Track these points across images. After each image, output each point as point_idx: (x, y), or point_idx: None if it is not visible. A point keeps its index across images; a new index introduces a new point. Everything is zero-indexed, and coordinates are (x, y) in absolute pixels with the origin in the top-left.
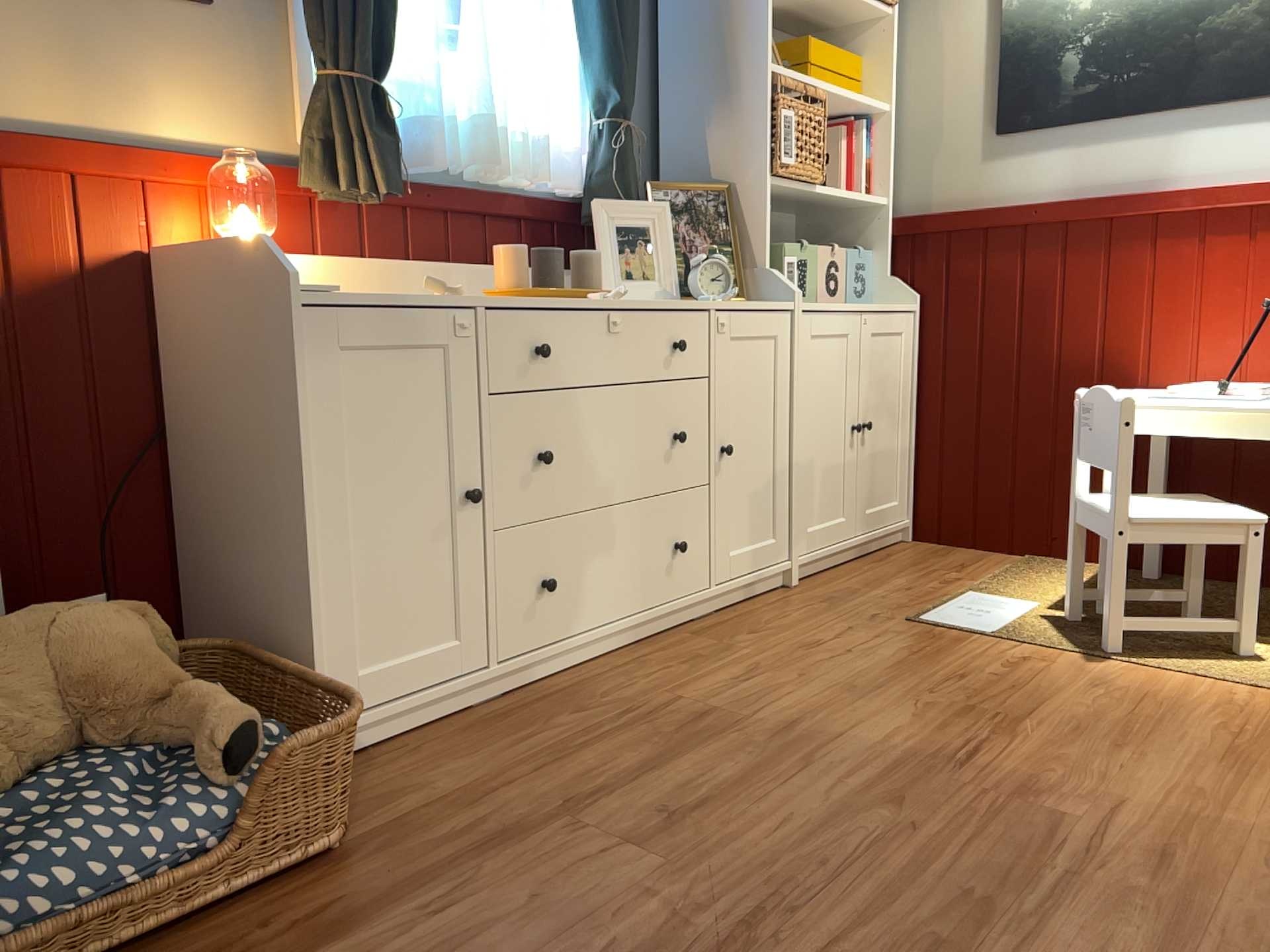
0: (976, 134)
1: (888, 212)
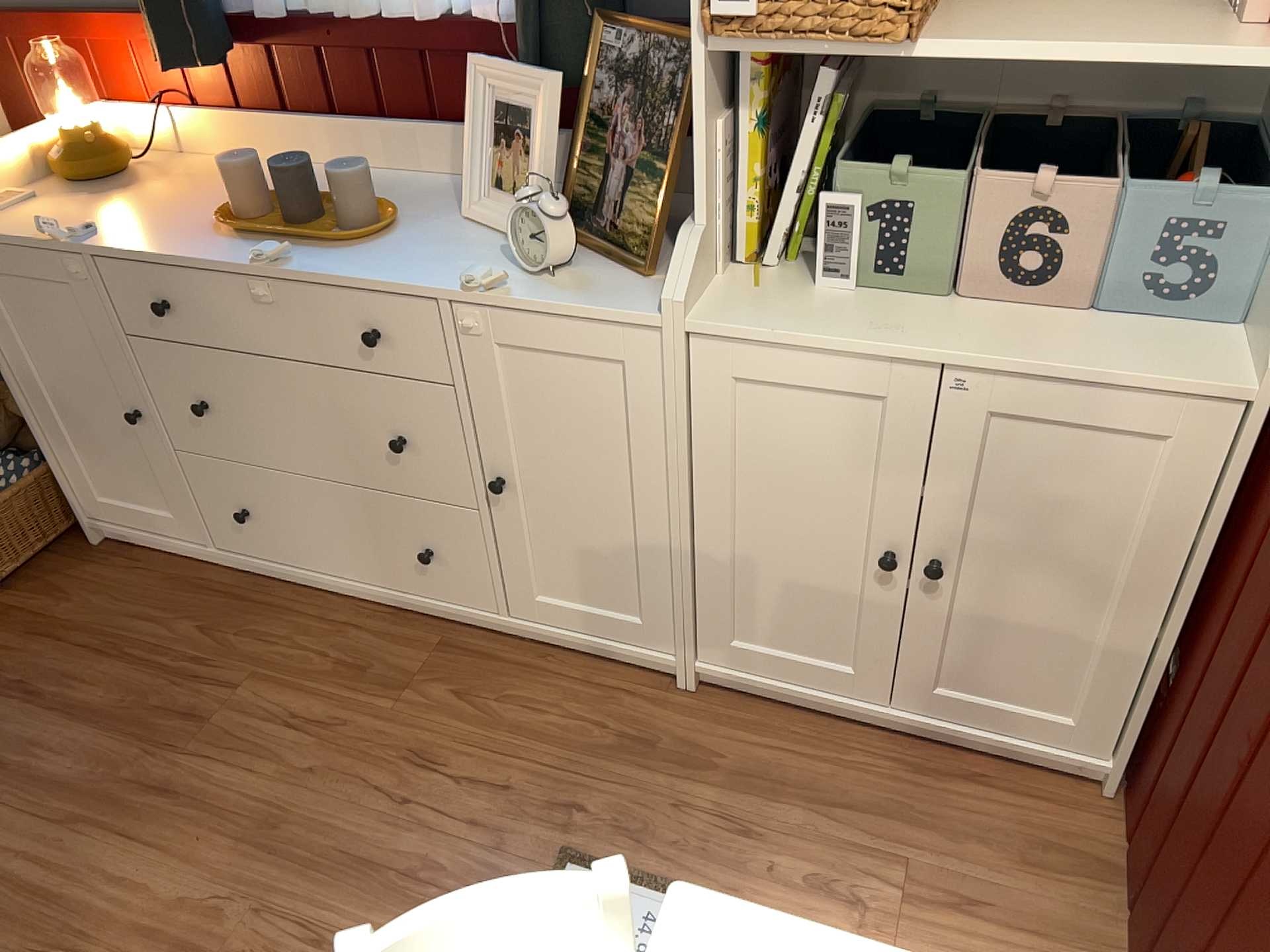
0: None
1: None
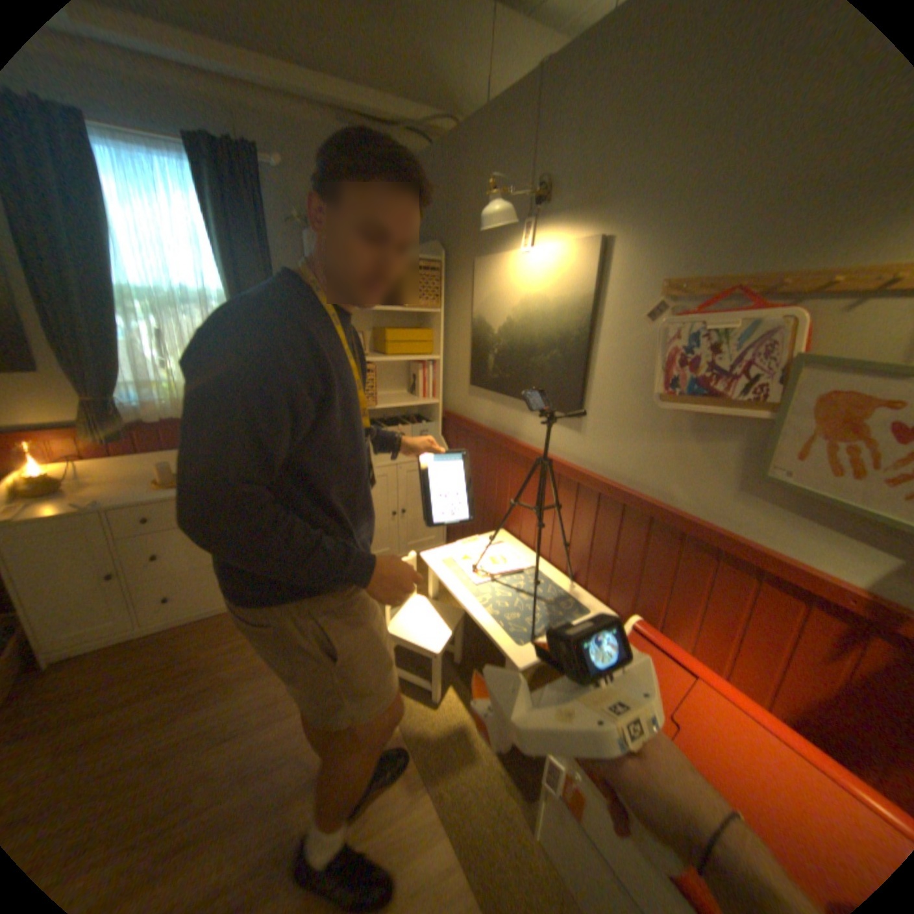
0: (467, 381)
1: (439, 408)
